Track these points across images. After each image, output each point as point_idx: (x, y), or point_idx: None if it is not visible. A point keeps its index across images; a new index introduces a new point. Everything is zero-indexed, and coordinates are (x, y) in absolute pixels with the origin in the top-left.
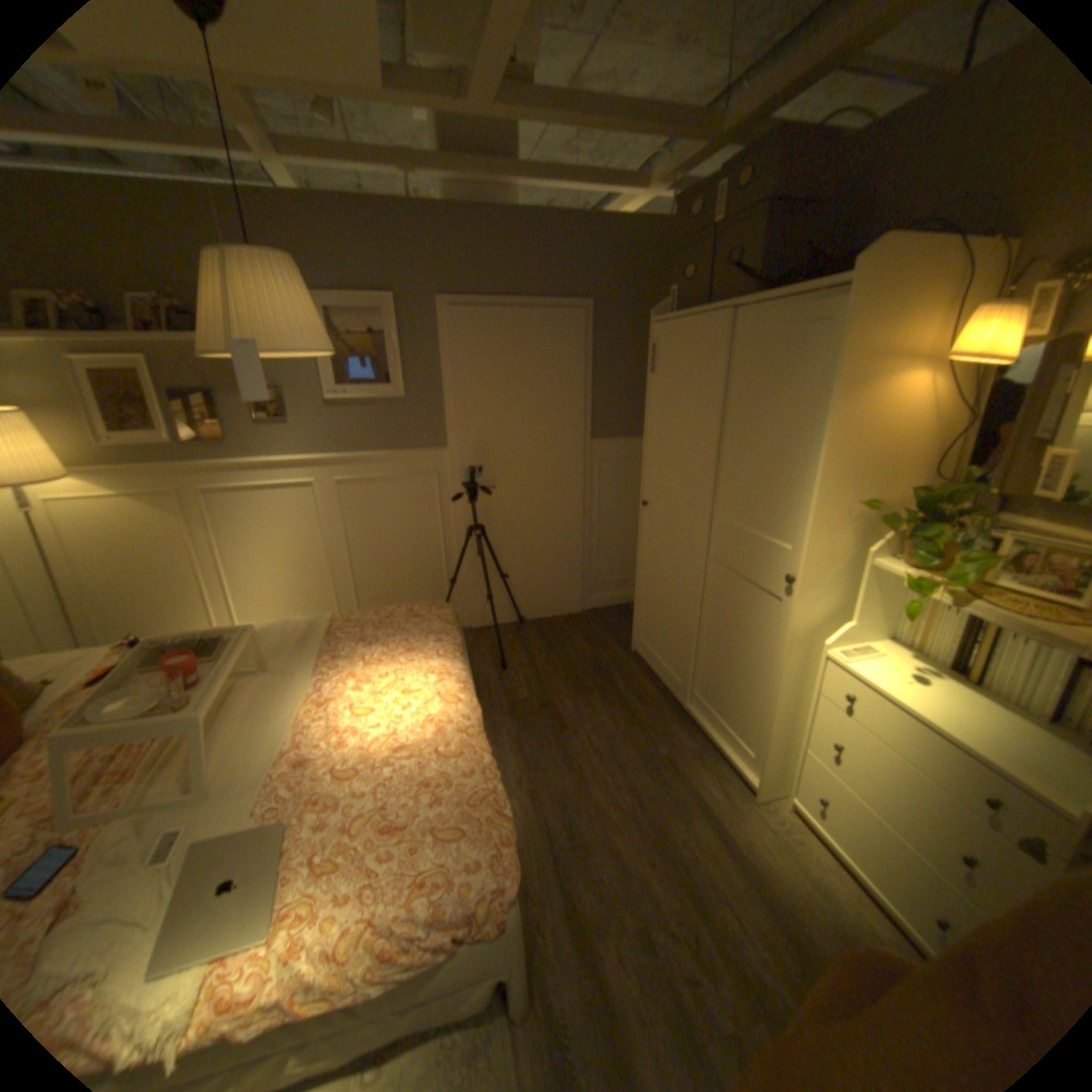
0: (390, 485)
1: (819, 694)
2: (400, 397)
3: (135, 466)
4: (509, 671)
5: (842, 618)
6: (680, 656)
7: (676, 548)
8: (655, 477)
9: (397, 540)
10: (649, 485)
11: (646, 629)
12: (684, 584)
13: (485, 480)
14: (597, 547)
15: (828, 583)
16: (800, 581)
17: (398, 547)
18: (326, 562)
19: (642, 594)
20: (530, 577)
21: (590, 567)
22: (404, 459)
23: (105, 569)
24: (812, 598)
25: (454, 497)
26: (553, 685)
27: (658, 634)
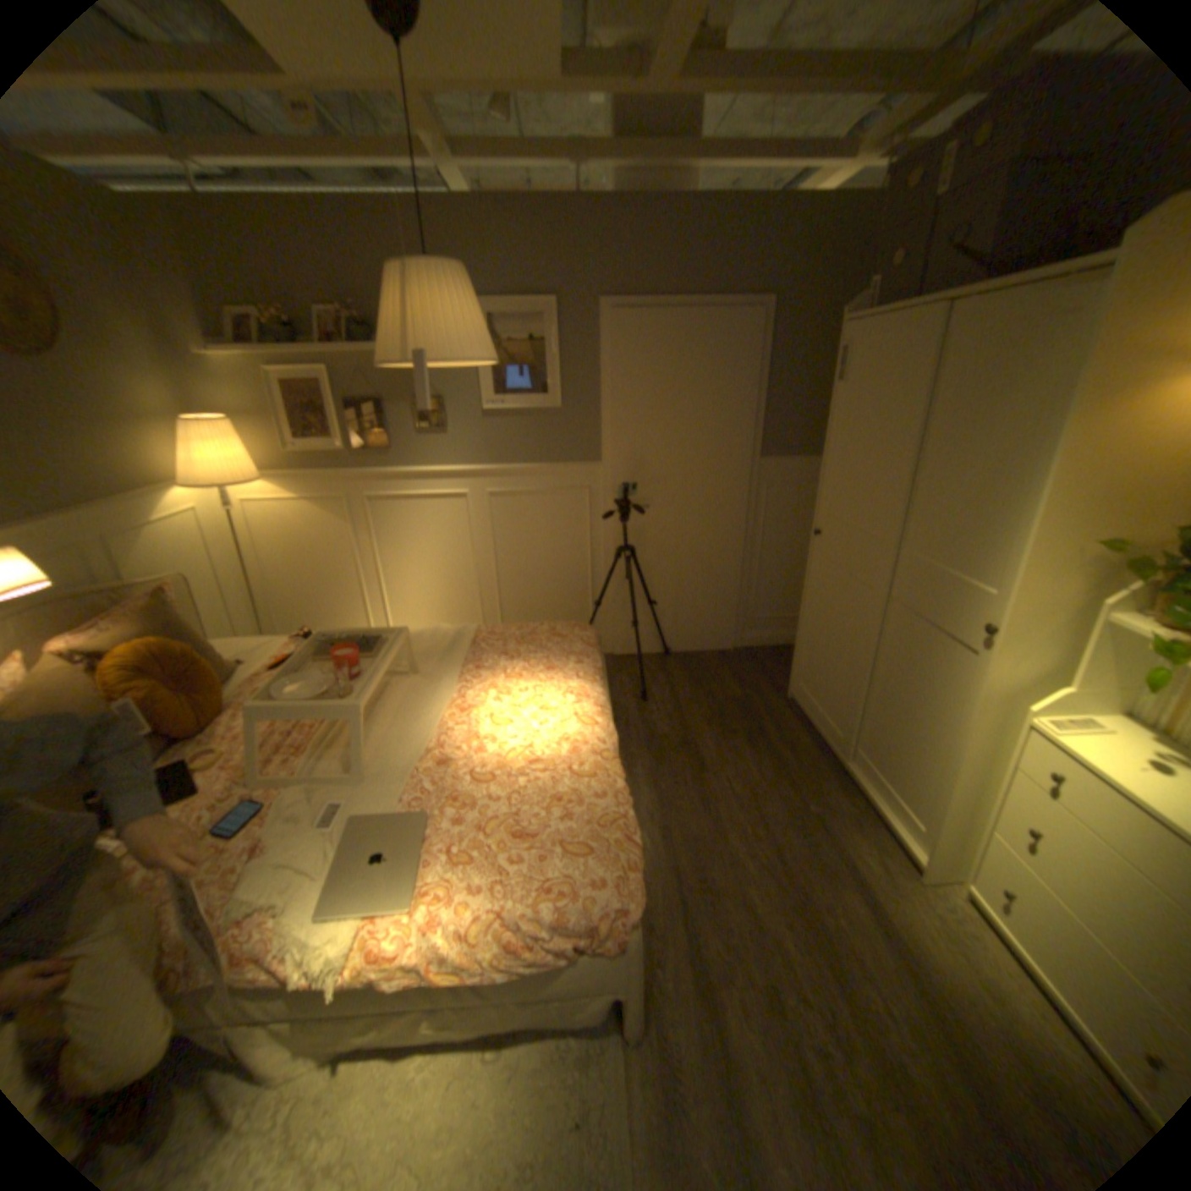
0: (541, 500)
1: (1017, 769)
2: (556, 408)
3: (314, 472)
4: (650, 703)
5: (1058, 682)
6: (845, 708)
7: (851, 585)
8: (833, 503)
9: (544, 557)
10: (825, 511)
11: (807, 675)
12: (858, 627)
13: (639, 498)
14: (758, 579)
15: (1042, 638)
16: (1004, 633)
17: (545, 565)
18: (475, 575)
19: (806, 635)
20: (679, 606)
21: (748, 601)
22: (556, 474)
23: (286, 567)
24: (1019, 655)
25: (605, 515)
26: (696, 723)
27: (821, 681)
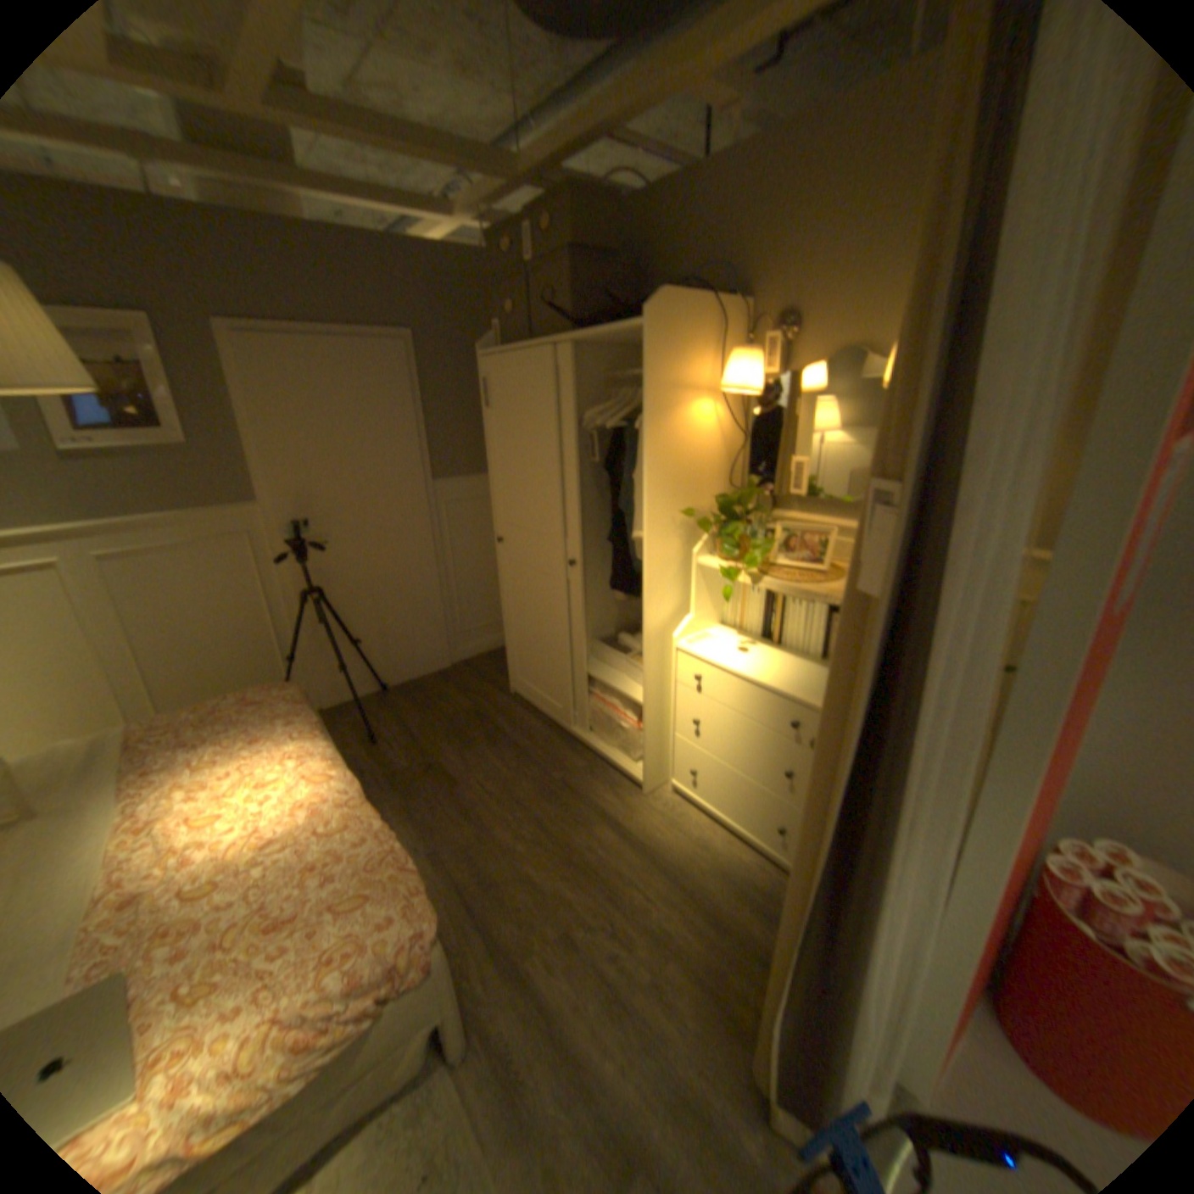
0: (179, 553)
1: (674, 682)
2: (176, 442)
3: None
4: (379, 743)
5: (681, 614)
6: (556, 683)
7: (536, 579)
8: (505, 512)
9: (201, 620)
10: (501, 520)
11: (520, 666)
12: (549, 612)
13: (312, 534)
14: (456, 593)
15: (665, 585)
16: (644, 587)
17: (204, 629)
18: (93, 666)
19: (511, 632)
20: (384, 638)
21: (452, 616)
22: (195, 519)
23: None
24: (656, 600)
25: (274, 558)
26: (432, 745)
27: (532, 668)
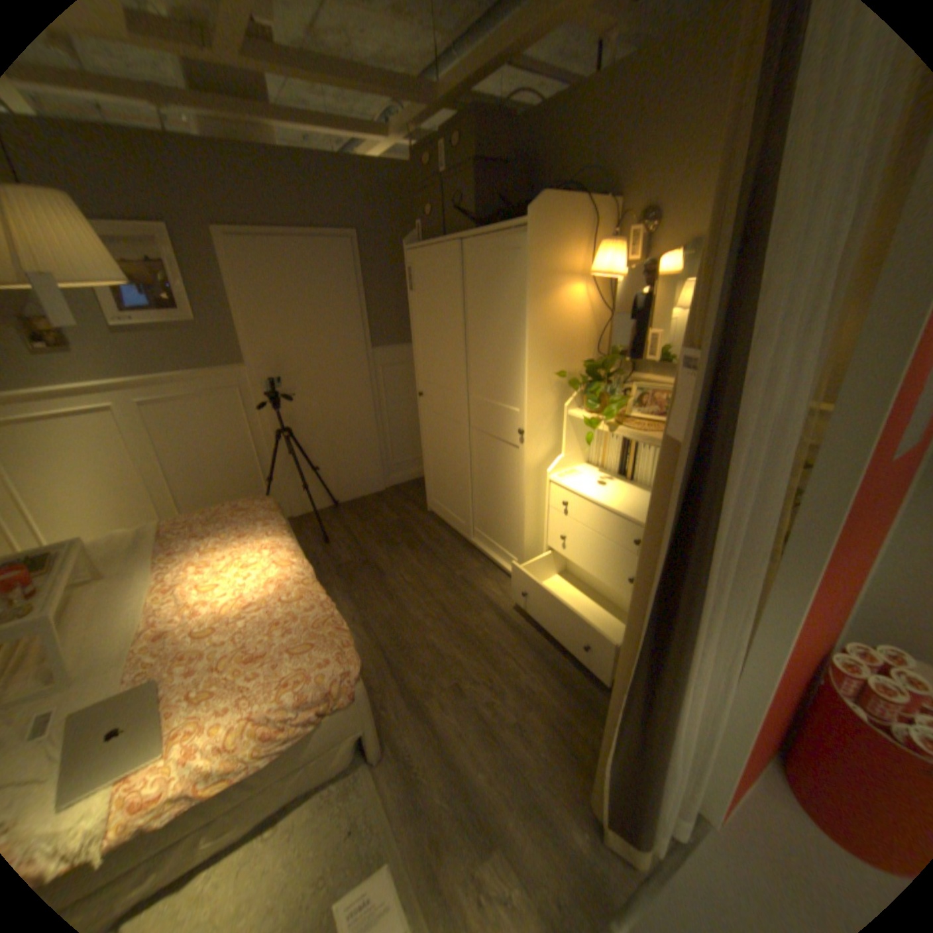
0: (192, 402)
1: (548, 507)
2: (188, 320)
3: None
4: (331, 544)
5: (555, 455)
6: (461, 505)
7: (447, 425)
8: (425, 373)
9: (208, 450)
10: (421, 380)
11: (435, 492)
12: (456, 451)
13: (284, 389)
14: (389, 436)
15: (543, 432)
16: (526, 433)
17: (210, 457)
18: (137, 480)
19: (428, 466)
20: (337, 467)
21: (386, 453)
22: (202, 377)
23: None
24: (535, 443)
25: (258, 407)
26: (369, 547)
27: (444, 493)
